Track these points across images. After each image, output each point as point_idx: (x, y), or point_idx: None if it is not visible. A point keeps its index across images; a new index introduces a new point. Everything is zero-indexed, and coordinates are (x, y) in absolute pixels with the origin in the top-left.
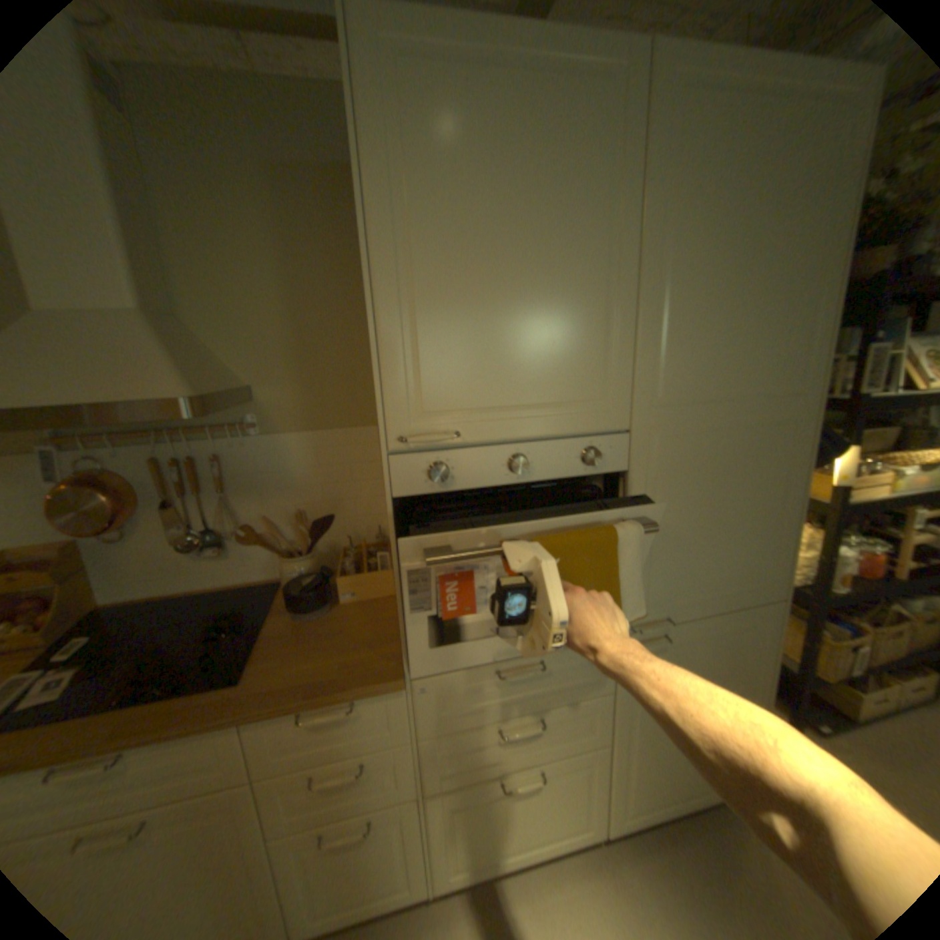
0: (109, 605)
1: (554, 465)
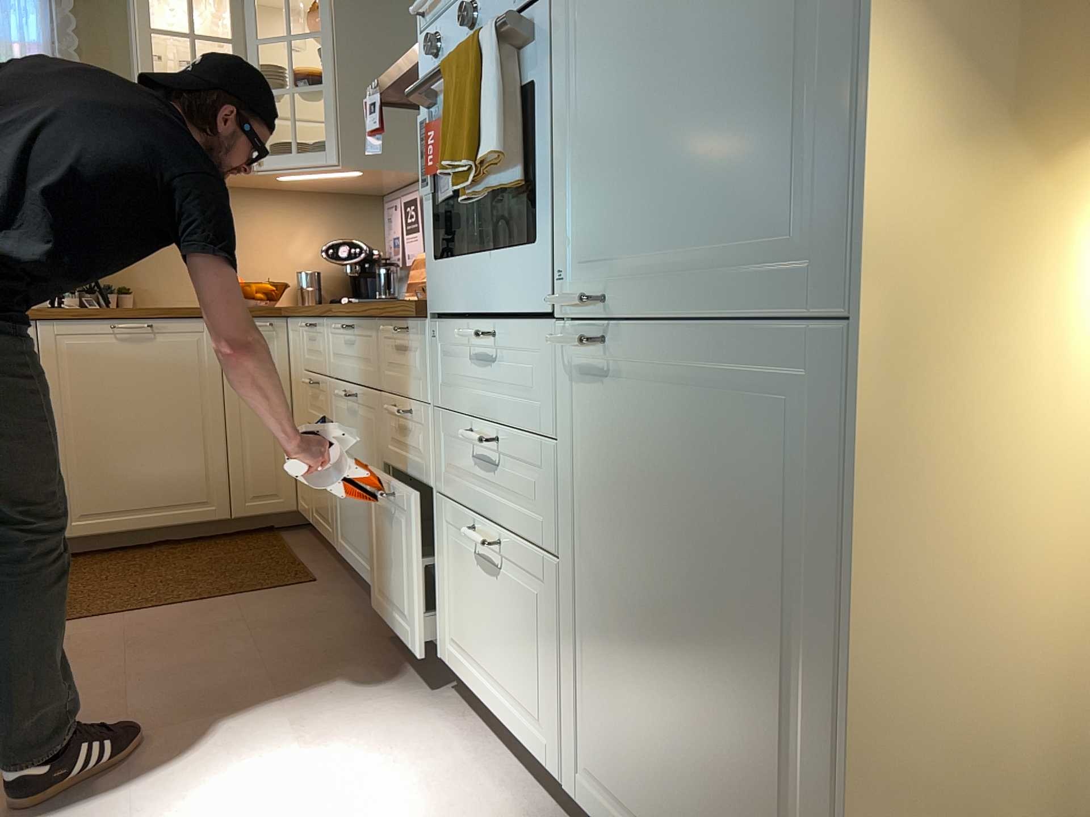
0: None
1: (499, 6)
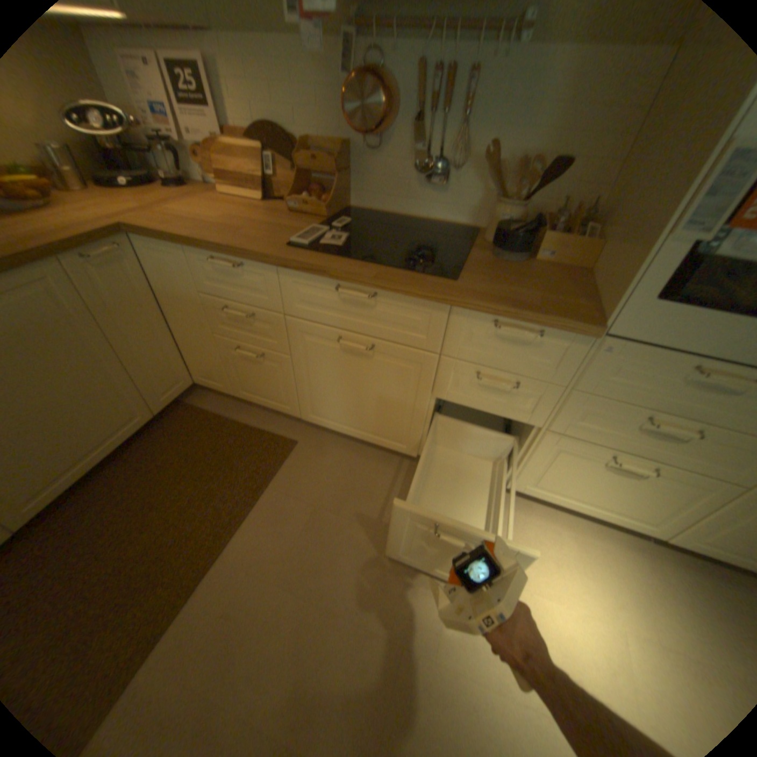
0: (358, 208)
1: None
